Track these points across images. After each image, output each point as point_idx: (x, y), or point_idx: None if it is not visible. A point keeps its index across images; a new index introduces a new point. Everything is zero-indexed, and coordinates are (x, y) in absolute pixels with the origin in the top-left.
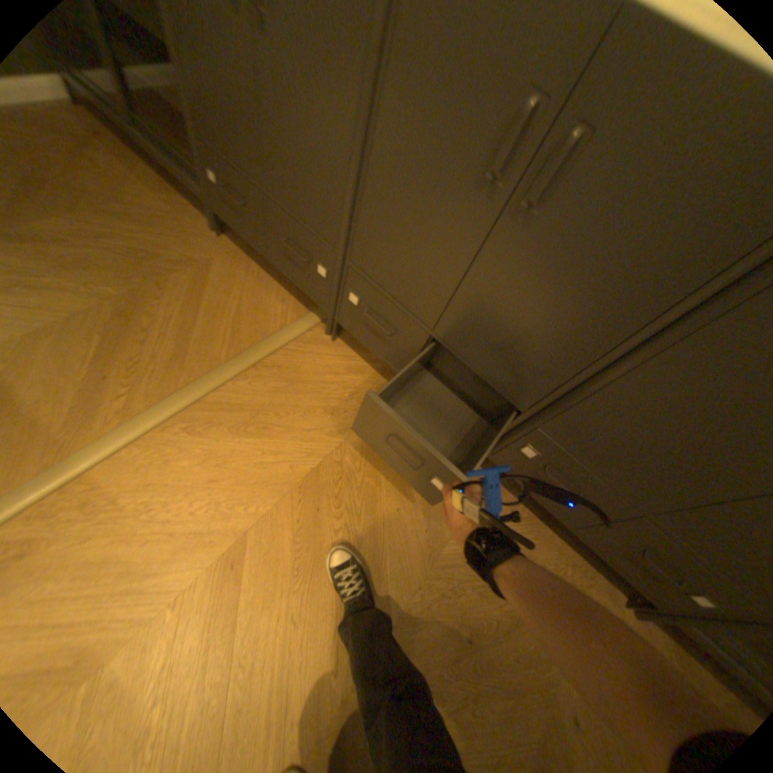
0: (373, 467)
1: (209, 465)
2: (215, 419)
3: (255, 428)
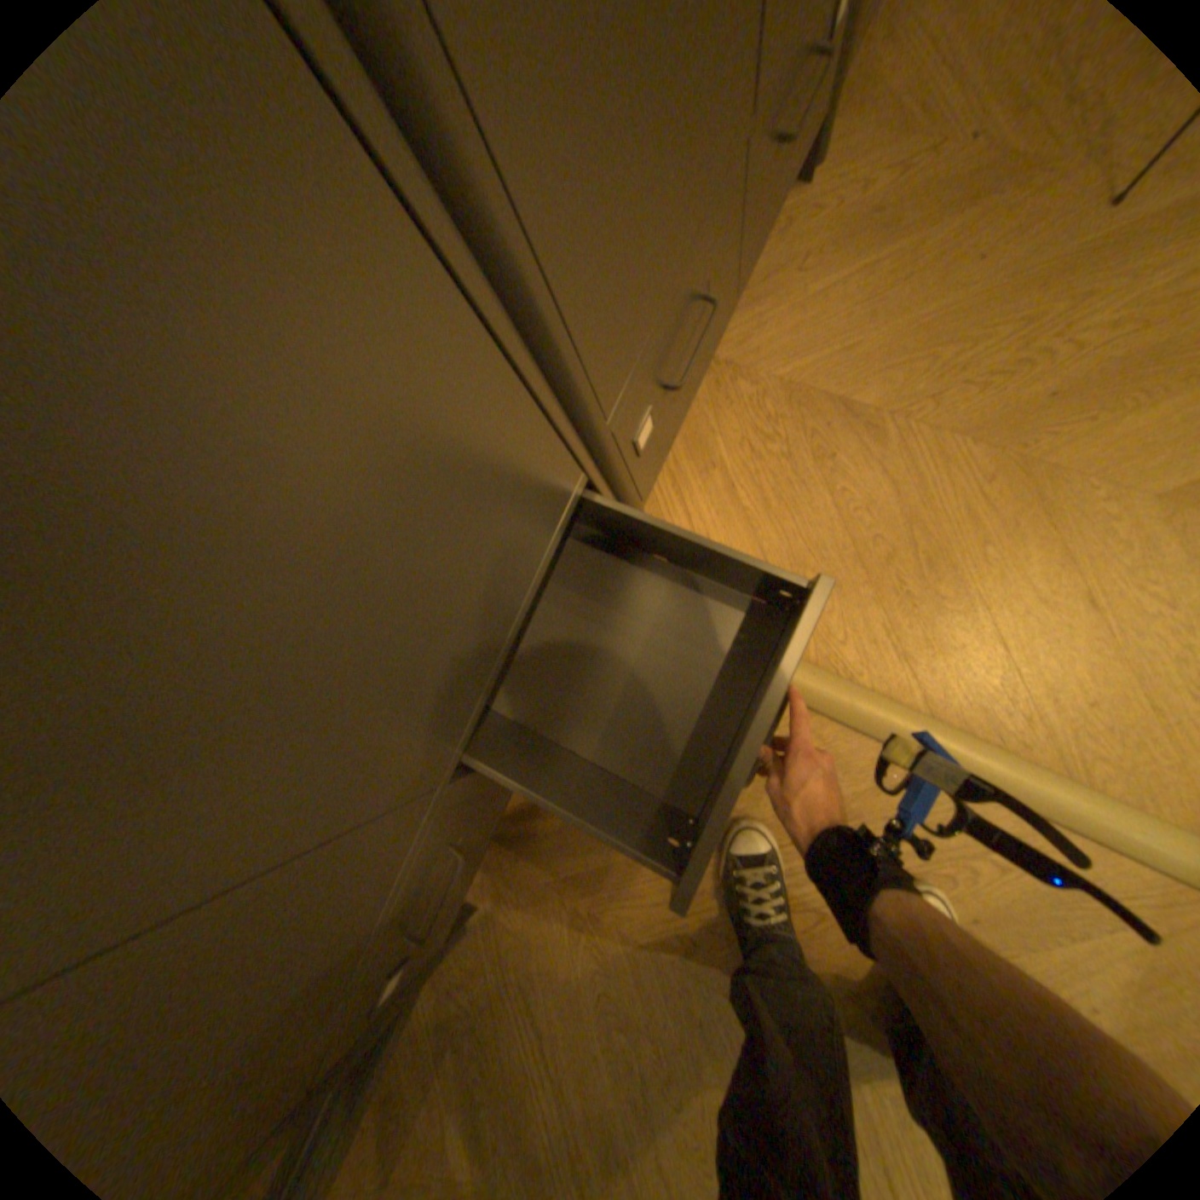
0: (914, 331)
1: (1062, 624)
2: (958, 664)
3: (942, 581)
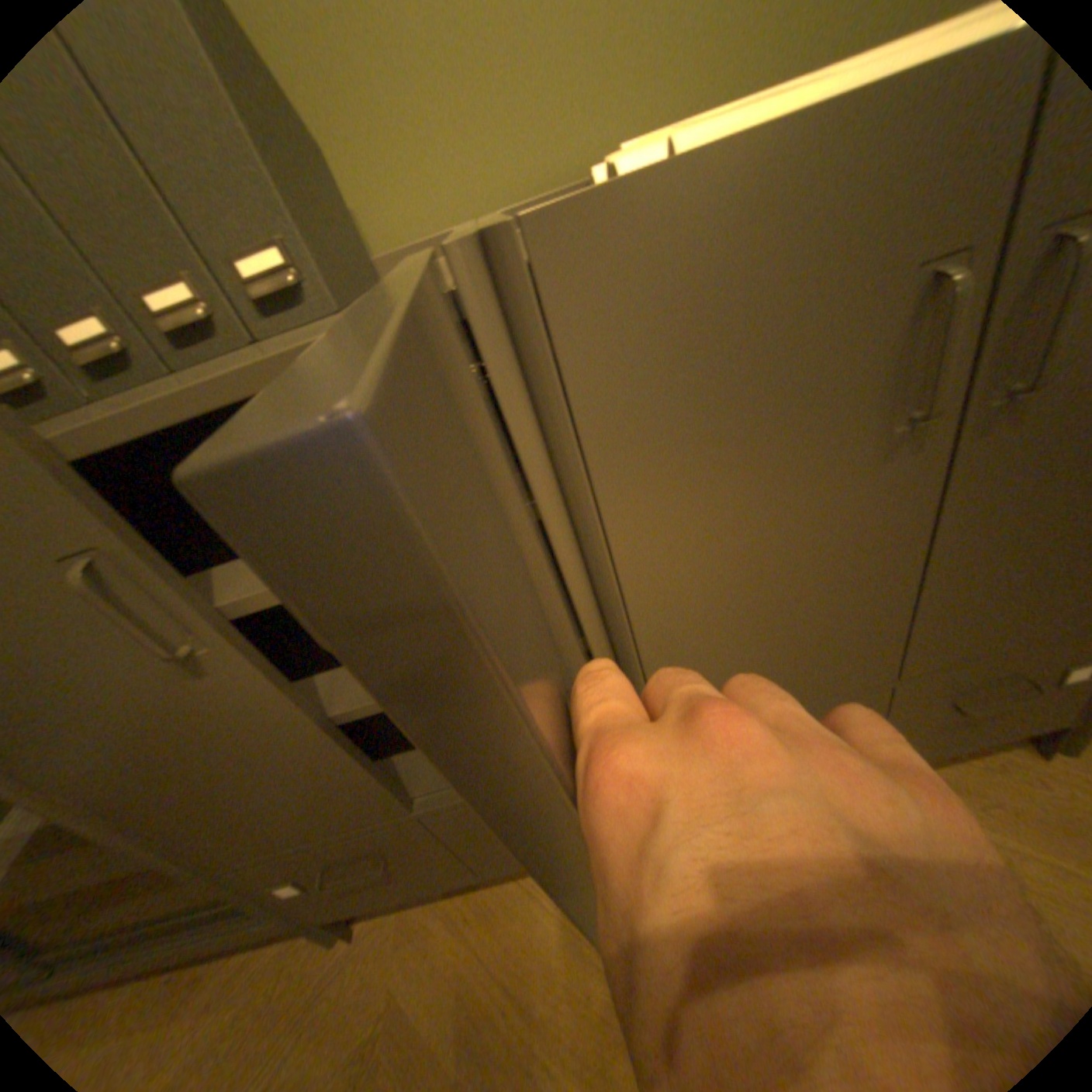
0: None
1: None
2: None
3: None
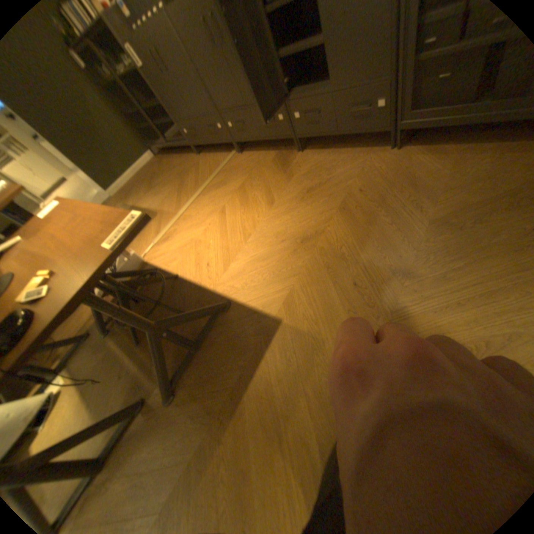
0: (263, 173)
1: (211, 199)
2: (210, 190)
3: (222, 186)
